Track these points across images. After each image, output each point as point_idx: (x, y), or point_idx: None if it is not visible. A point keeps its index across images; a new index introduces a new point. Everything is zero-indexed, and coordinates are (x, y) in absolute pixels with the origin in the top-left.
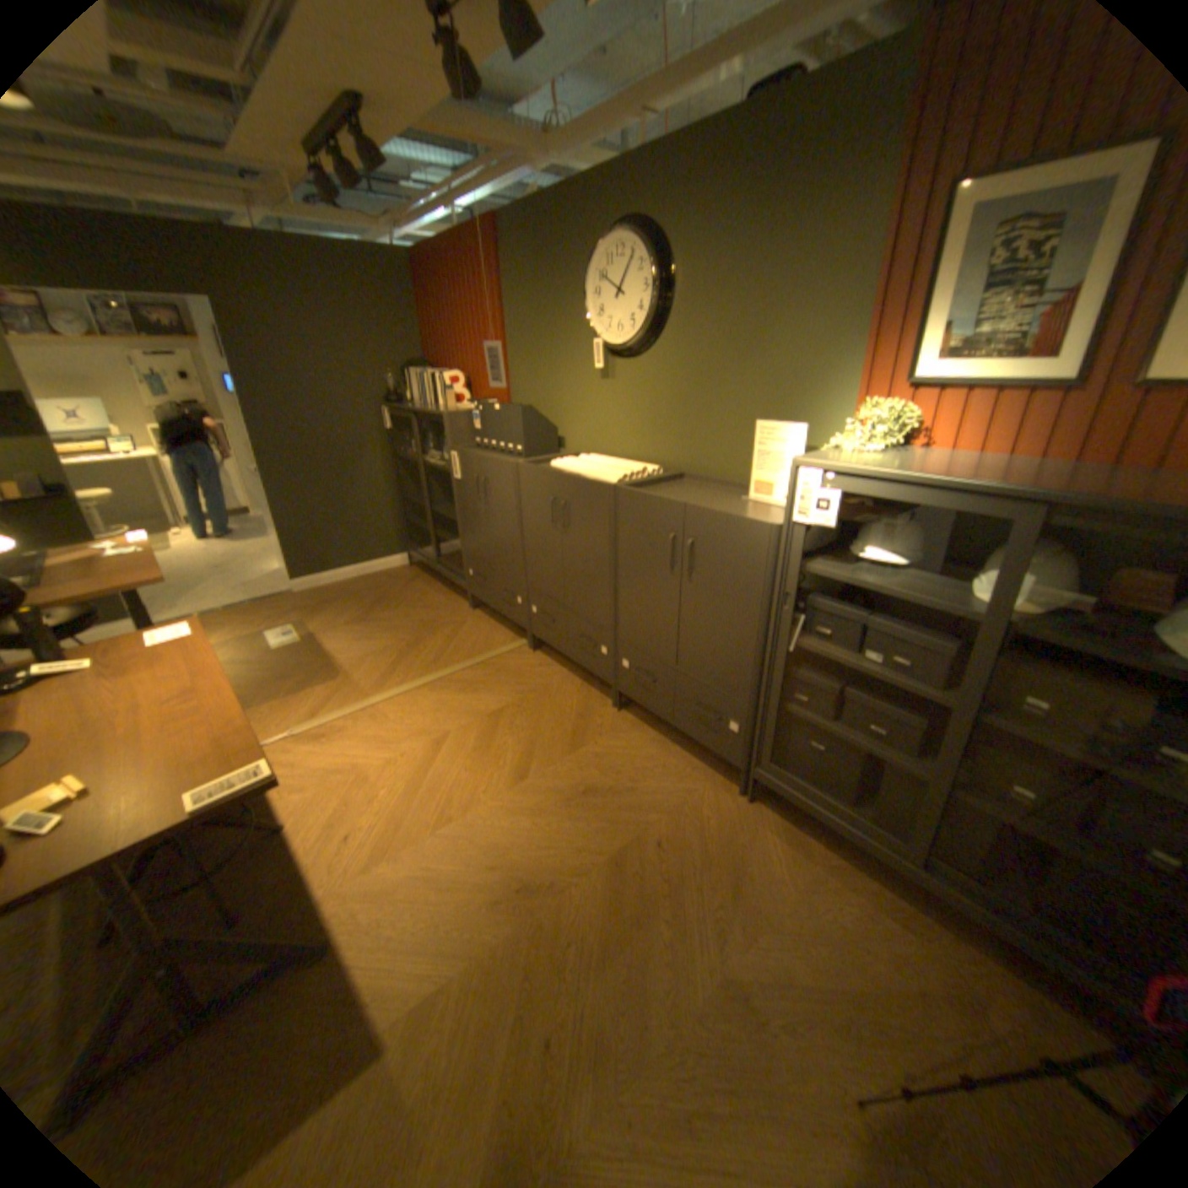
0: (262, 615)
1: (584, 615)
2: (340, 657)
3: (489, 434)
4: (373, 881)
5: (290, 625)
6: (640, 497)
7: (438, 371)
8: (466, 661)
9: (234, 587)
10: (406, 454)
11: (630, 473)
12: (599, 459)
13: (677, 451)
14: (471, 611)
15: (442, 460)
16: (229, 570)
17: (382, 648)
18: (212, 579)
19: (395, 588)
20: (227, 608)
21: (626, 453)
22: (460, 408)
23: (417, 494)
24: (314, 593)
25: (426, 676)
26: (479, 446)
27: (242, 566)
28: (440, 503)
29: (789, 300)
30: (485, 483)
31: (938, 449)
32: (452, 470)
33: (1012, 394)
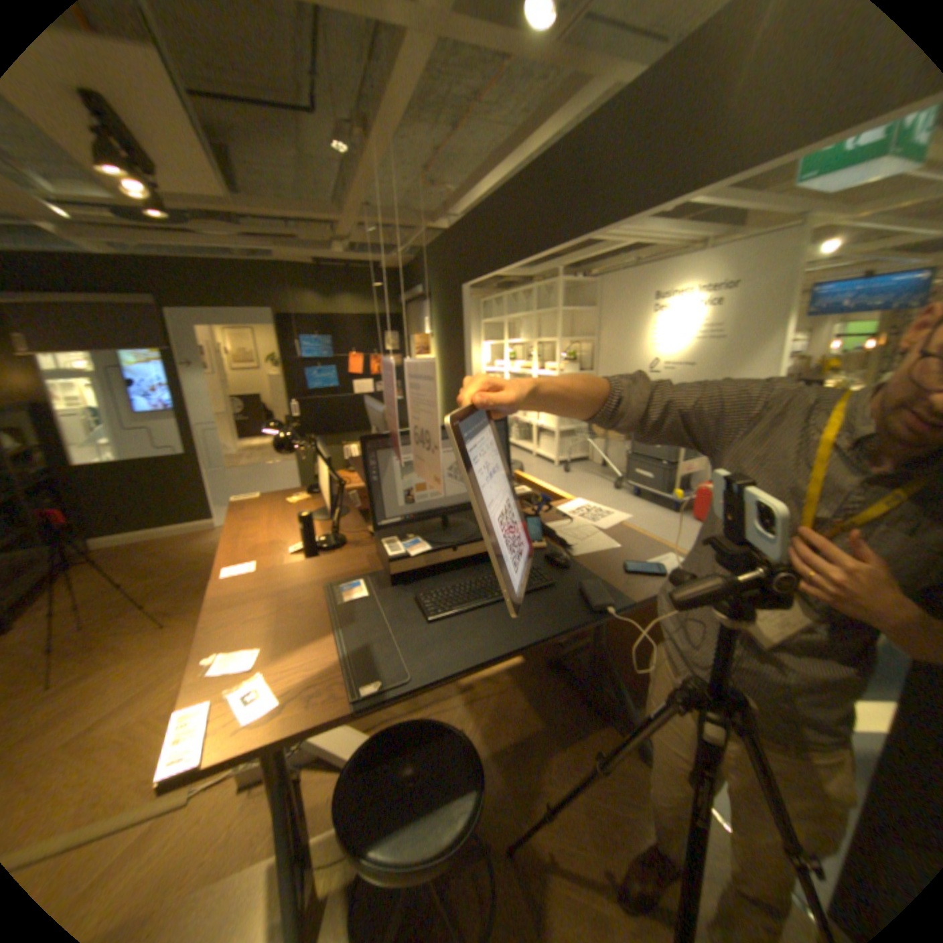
0: None
1: None
2: None
3: None
4: None
5: None
6: None
7: None
8: None
9: None
10: None
11: None
12: None
13: None
14: None
15: None
16: None
17: None
18: None
19: None
20: None
21: None
22: None
23: None
24: None
25: None
26: None
27: None
28: None
29: None
30: None
31: None
32: None
33: None
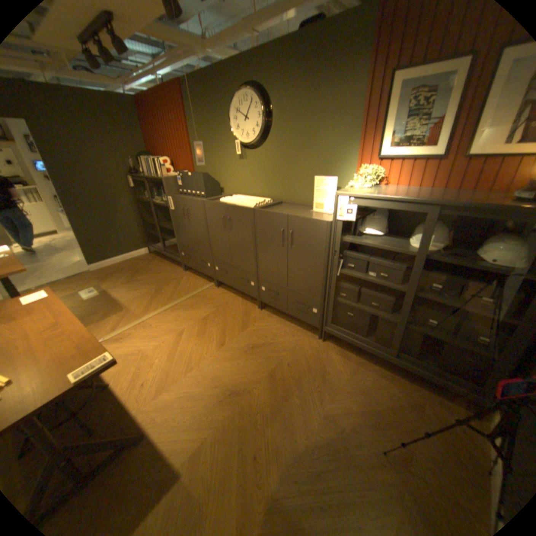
0: (75, 284)
1: (242, 269)
2: (121, 300)
3: (186, 187)
4: (160, 402)
5: (92, 287)
6: (266, 213)
7: (155, 157)
8: (186, 295)
9: (56, 271)
10: (142, 199)
11: (258, 202)
12: (242, 196)
13: (278, 191)
14: (184, 272)
15: (162, 201)
16: (51, 263)
17: (142, 294)
18: (42, 268)
19: (143, 264)
20: (54, 282)
21: (254, 193)
22: (169, 175)
23: (150, 218)
24: (101, 271)
25: (168, 305)
26: (181, 193)
27: (58, 260)
28: (163, 222)
29: (325, 122)
30: (187, 211)
31: (391, 186)
32: (168, 205)
33: (420, 162)
